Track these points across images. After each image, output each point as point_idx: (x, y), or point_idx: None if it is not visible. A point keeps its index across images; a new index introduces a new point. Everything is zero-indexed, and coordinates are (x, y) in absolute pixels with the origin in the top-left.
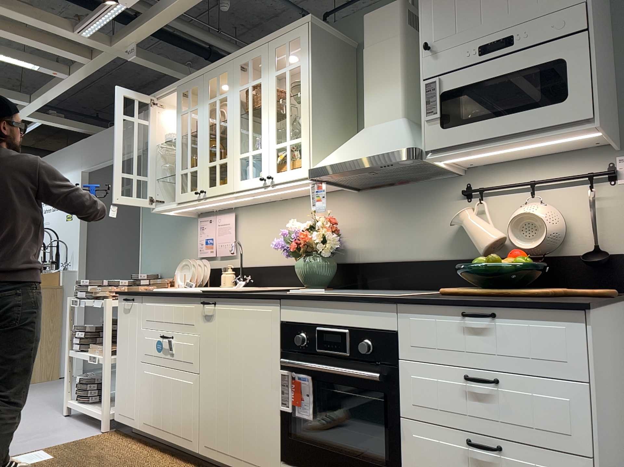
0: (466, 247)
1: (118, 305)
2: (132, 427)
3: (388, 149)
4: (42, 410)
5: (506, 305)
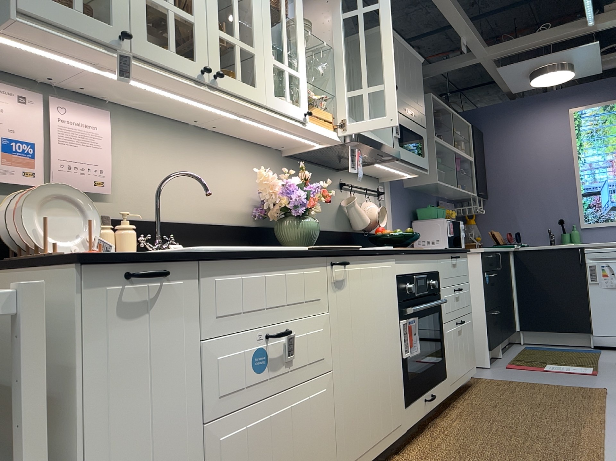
0: (343, 223)
1: (75, 301)
2: None
3: (389, 145)
4: None
5: (461, 252)
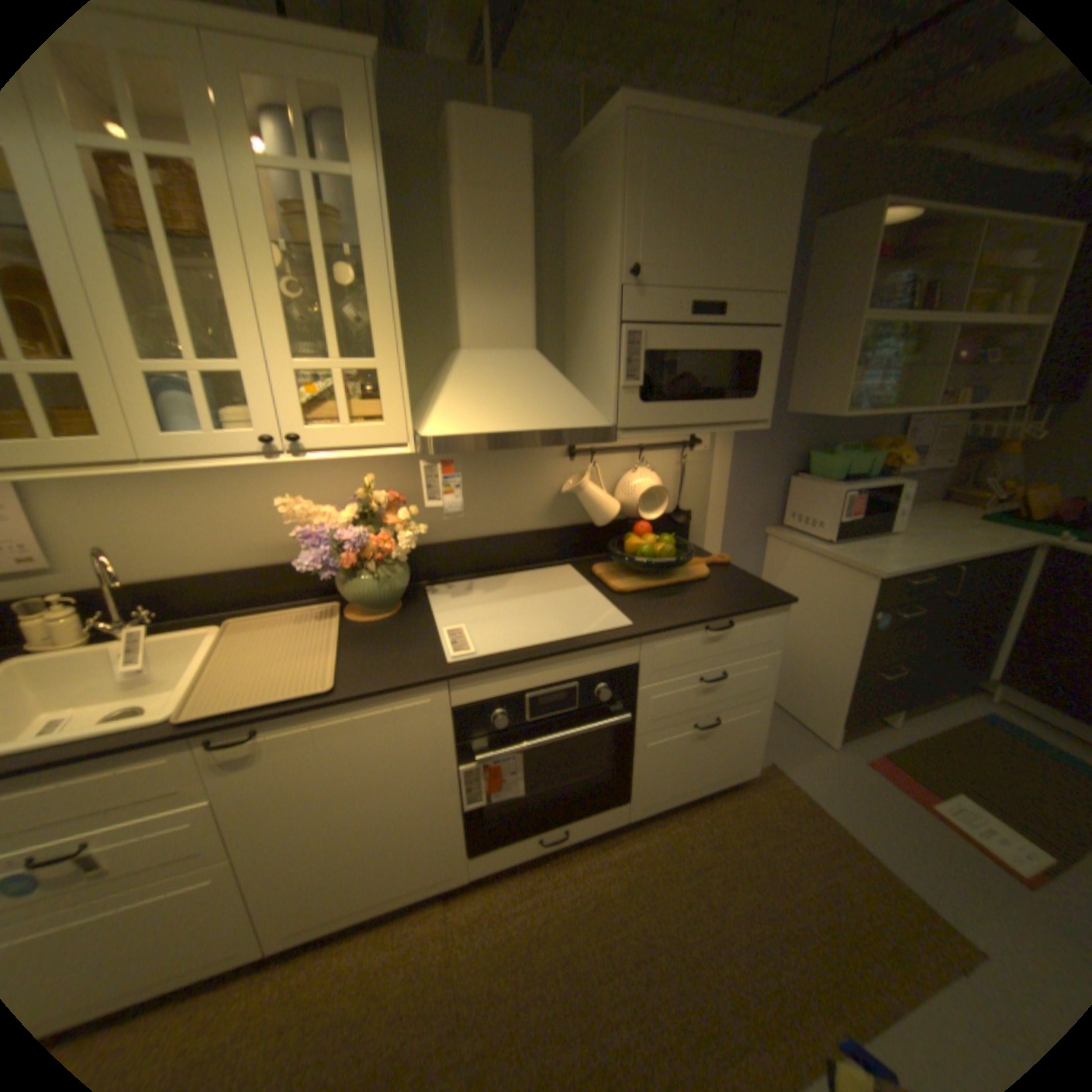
0: (566, 514)
1: None
2: None
3: (576, 422)
4: None
5: (746, 615)
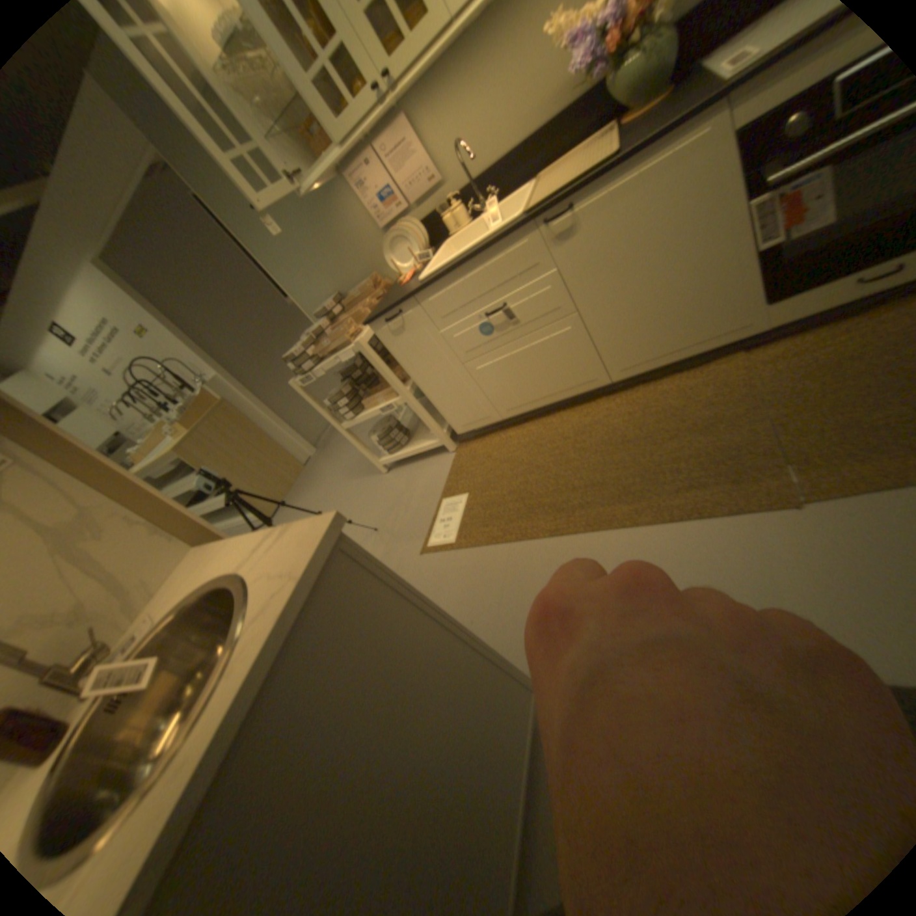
0: None
1: (379, 335)
2: (492, 422)
3: None
4: (356, 486)
5: None
